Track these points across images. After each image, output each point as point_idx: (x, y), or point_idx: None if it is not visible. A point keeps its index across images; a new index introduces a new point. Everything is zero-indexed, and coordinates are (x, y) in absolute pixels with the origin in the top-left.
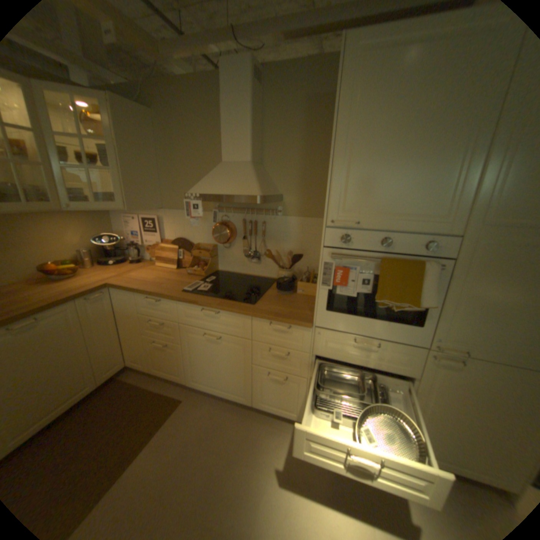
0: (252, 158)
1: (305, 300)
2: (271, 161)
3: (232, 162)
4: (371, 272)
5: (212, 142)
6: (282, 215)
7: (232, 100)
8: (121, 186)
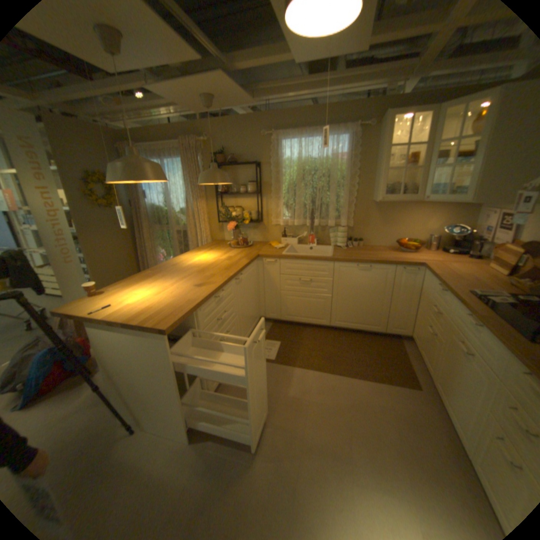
0: None
1: None
2: None
3: None
4: None
5: None
6: None
7: None
8: (480, 179)
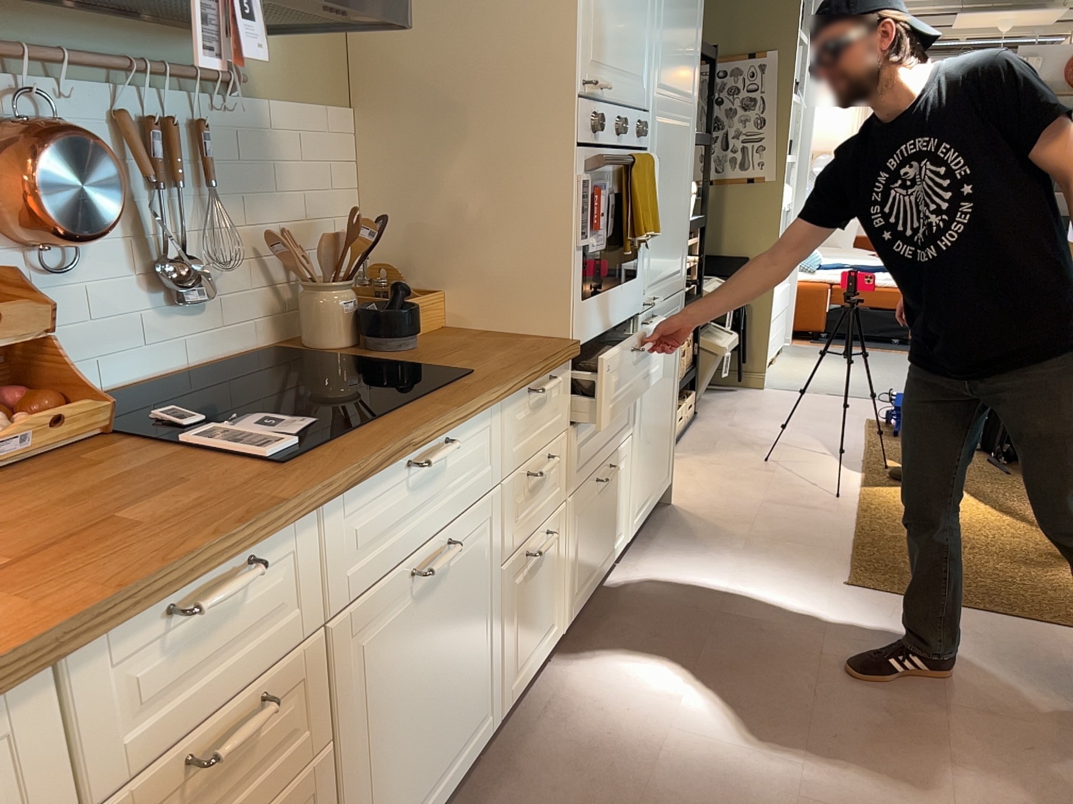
0: None
1: (459, 336)
2: None
3: None
4: (612, 192)
5: None
6: (245, 98)
7: None
8: None
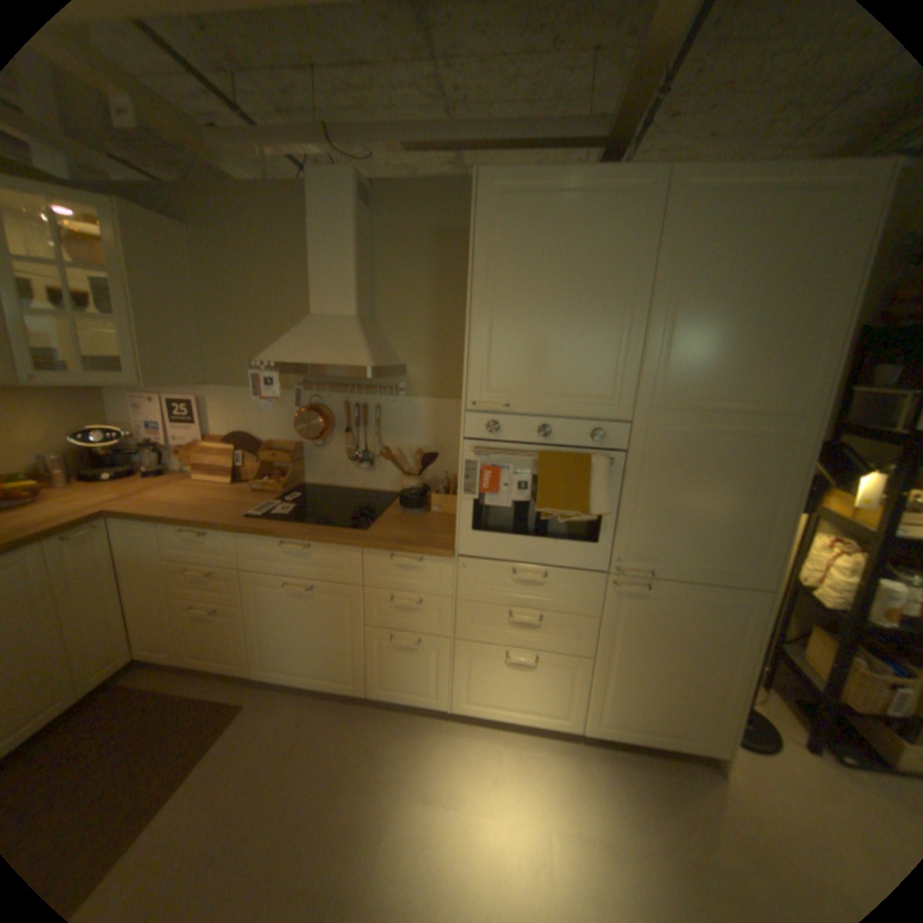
0: (358, 312)
1: (443, 521)
2: (388, 317)
3: (326, 317)
4: (528, 473)
5: (293, 284)
6: (406, 396)
7: (326, 229)
8: (134, 348)
